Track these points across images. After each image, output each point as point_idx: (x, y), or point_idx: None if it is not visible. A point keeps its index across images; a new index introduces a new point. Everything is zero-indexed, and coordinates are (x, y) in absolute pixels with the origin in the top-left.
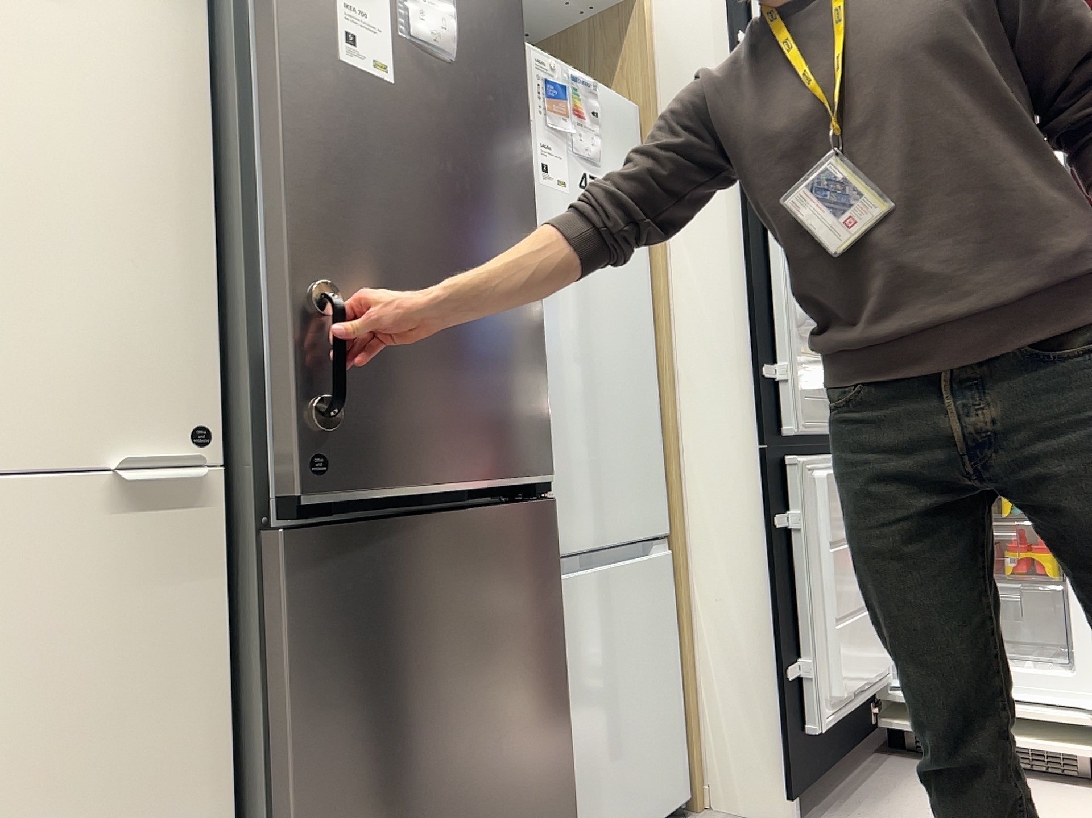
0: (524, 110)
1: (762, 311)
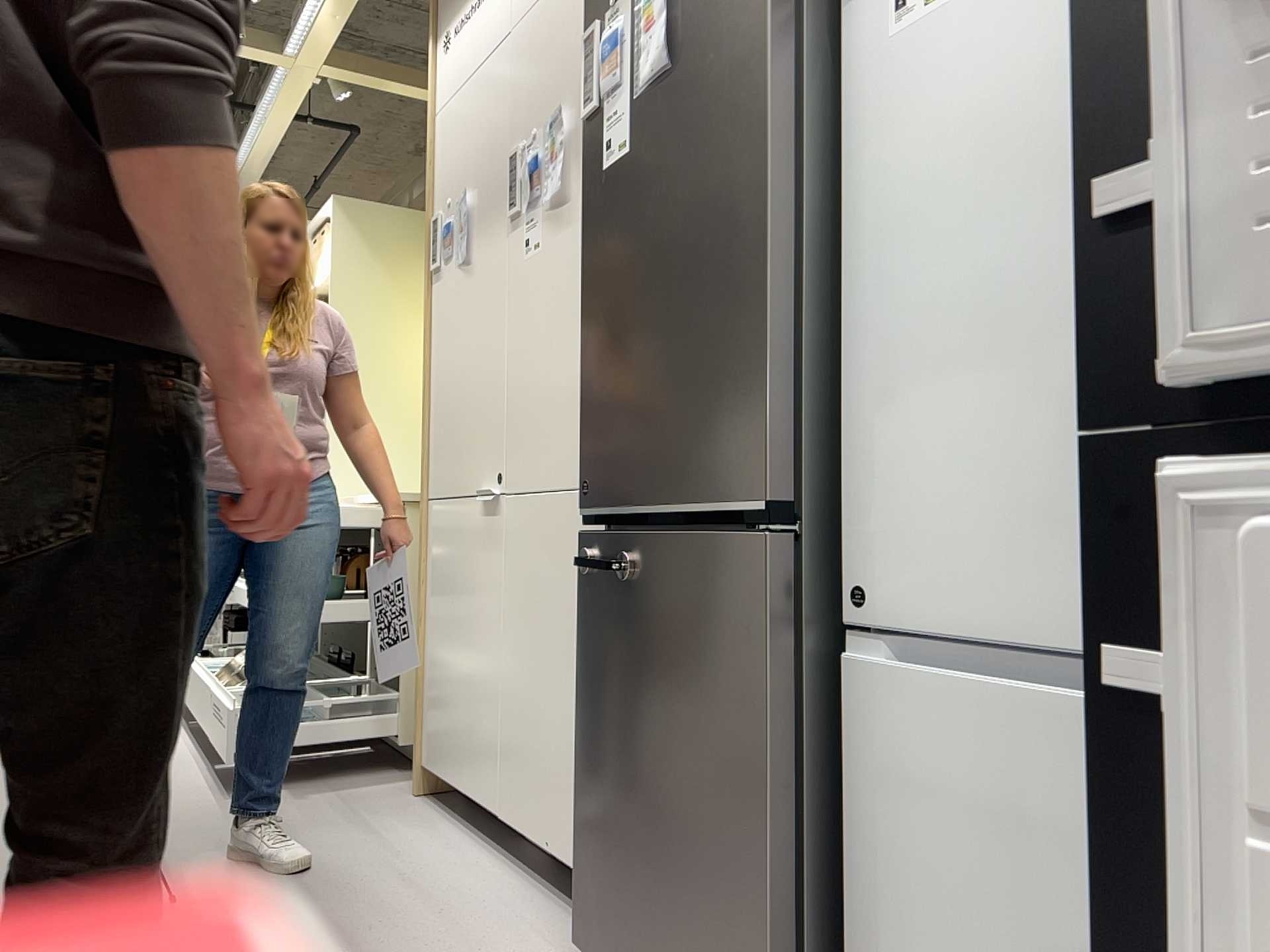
0: (762, 11)
1: (1136, 6)
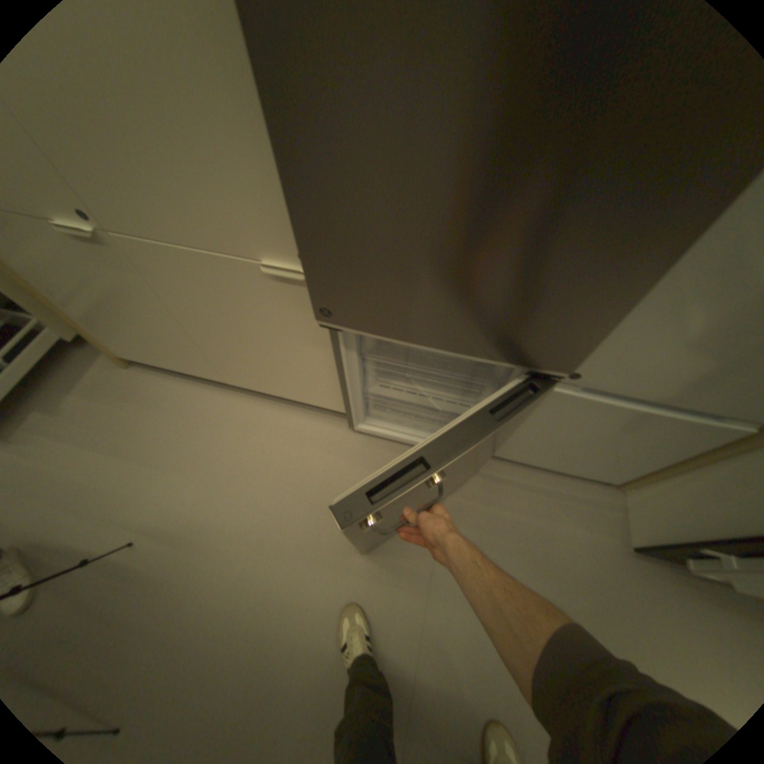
0: None
1: None
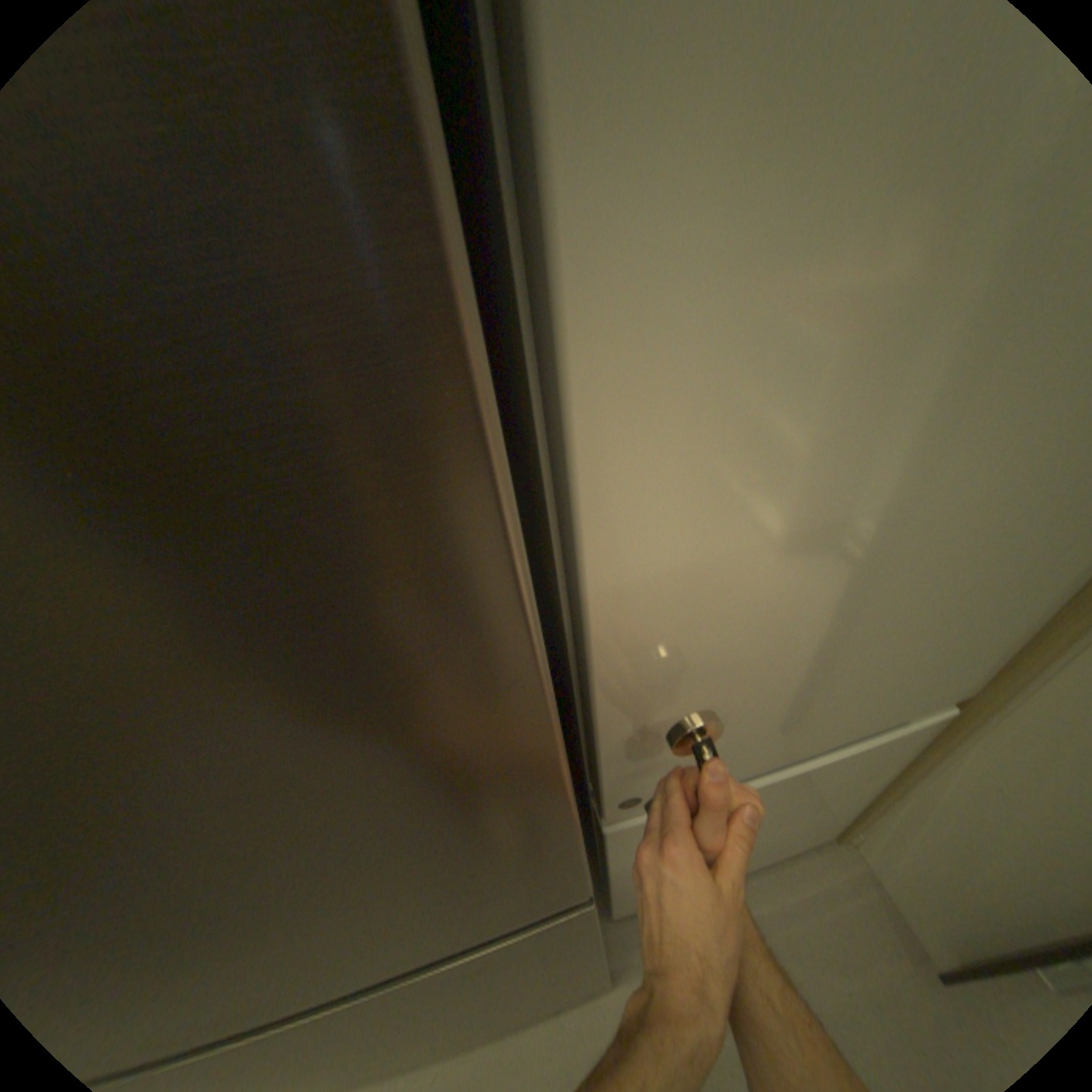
0: None
1: None
